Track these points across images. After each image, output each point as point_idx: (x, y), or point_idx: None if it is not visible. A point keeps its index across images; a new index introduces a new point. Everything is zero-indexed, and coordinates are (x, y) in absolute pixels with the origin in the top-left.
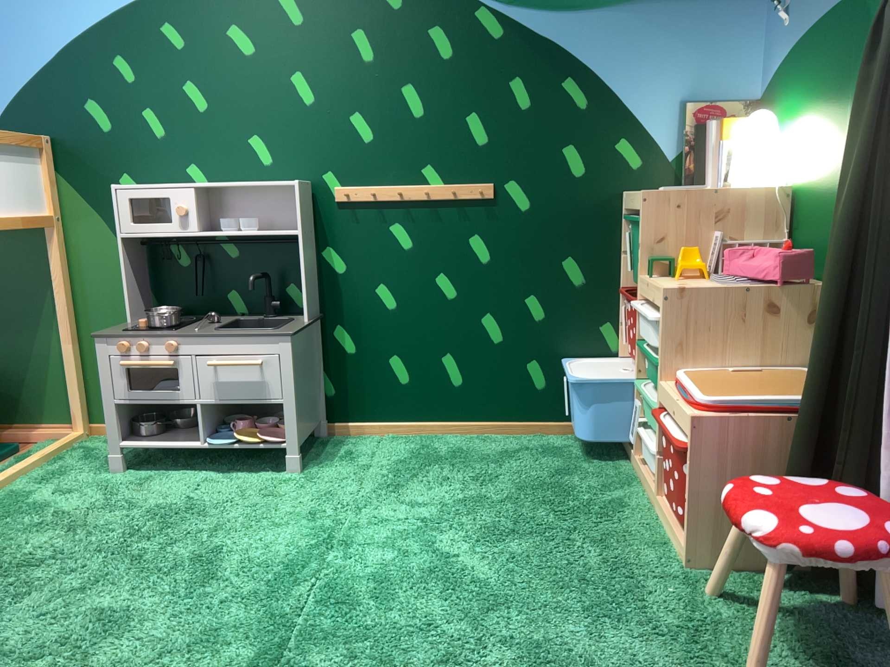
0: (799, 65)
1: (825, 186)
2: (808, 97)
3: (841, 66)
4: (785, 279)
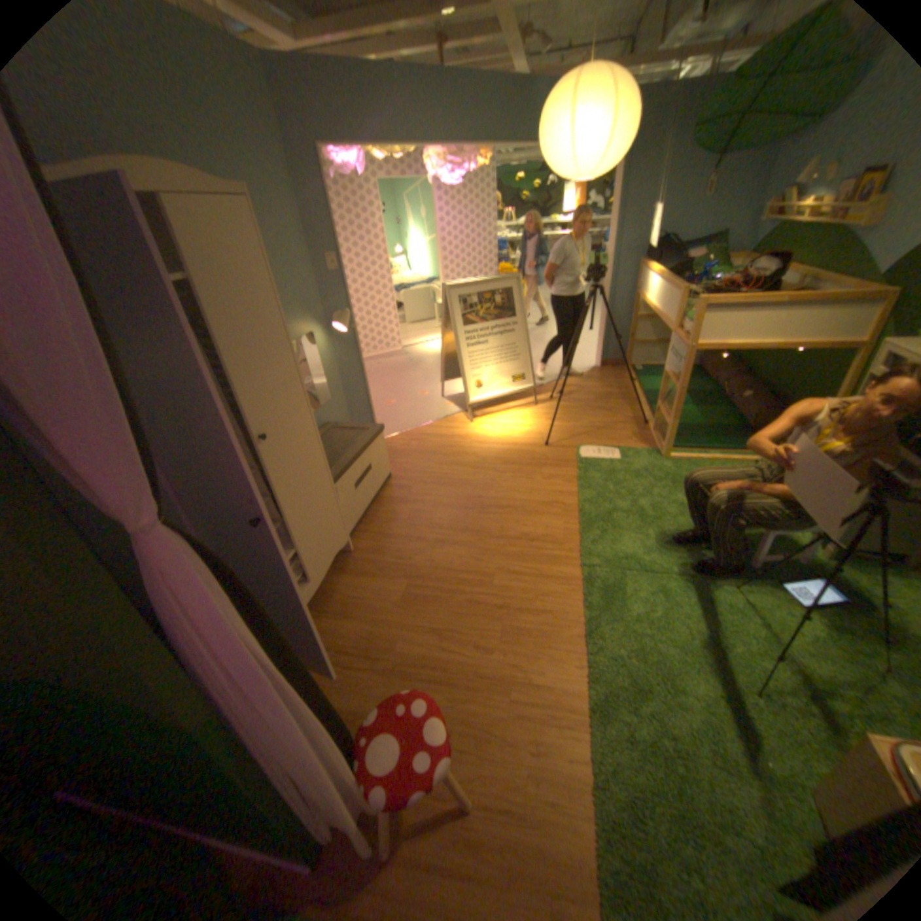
0: None
1: None
2: None
3: None
4: None
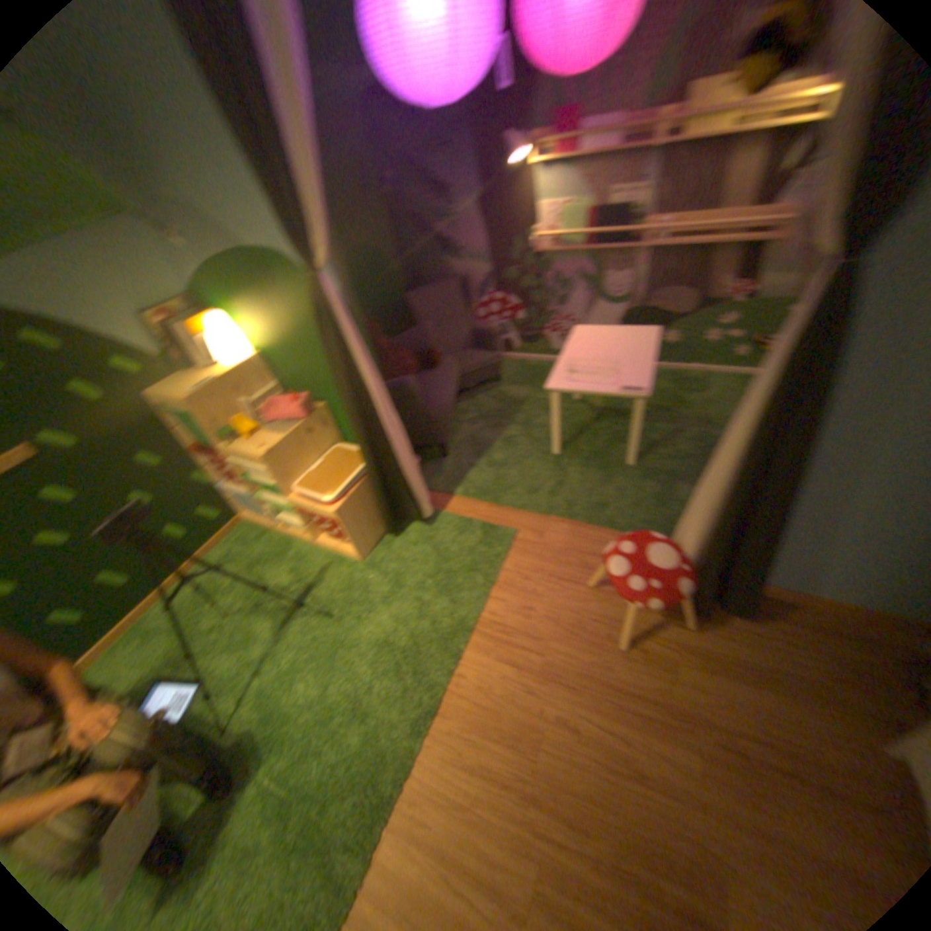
0: (215, 281)
1: (284, 356)
2: (237, 303)
3: (258, 292)
4: (305, 417)
